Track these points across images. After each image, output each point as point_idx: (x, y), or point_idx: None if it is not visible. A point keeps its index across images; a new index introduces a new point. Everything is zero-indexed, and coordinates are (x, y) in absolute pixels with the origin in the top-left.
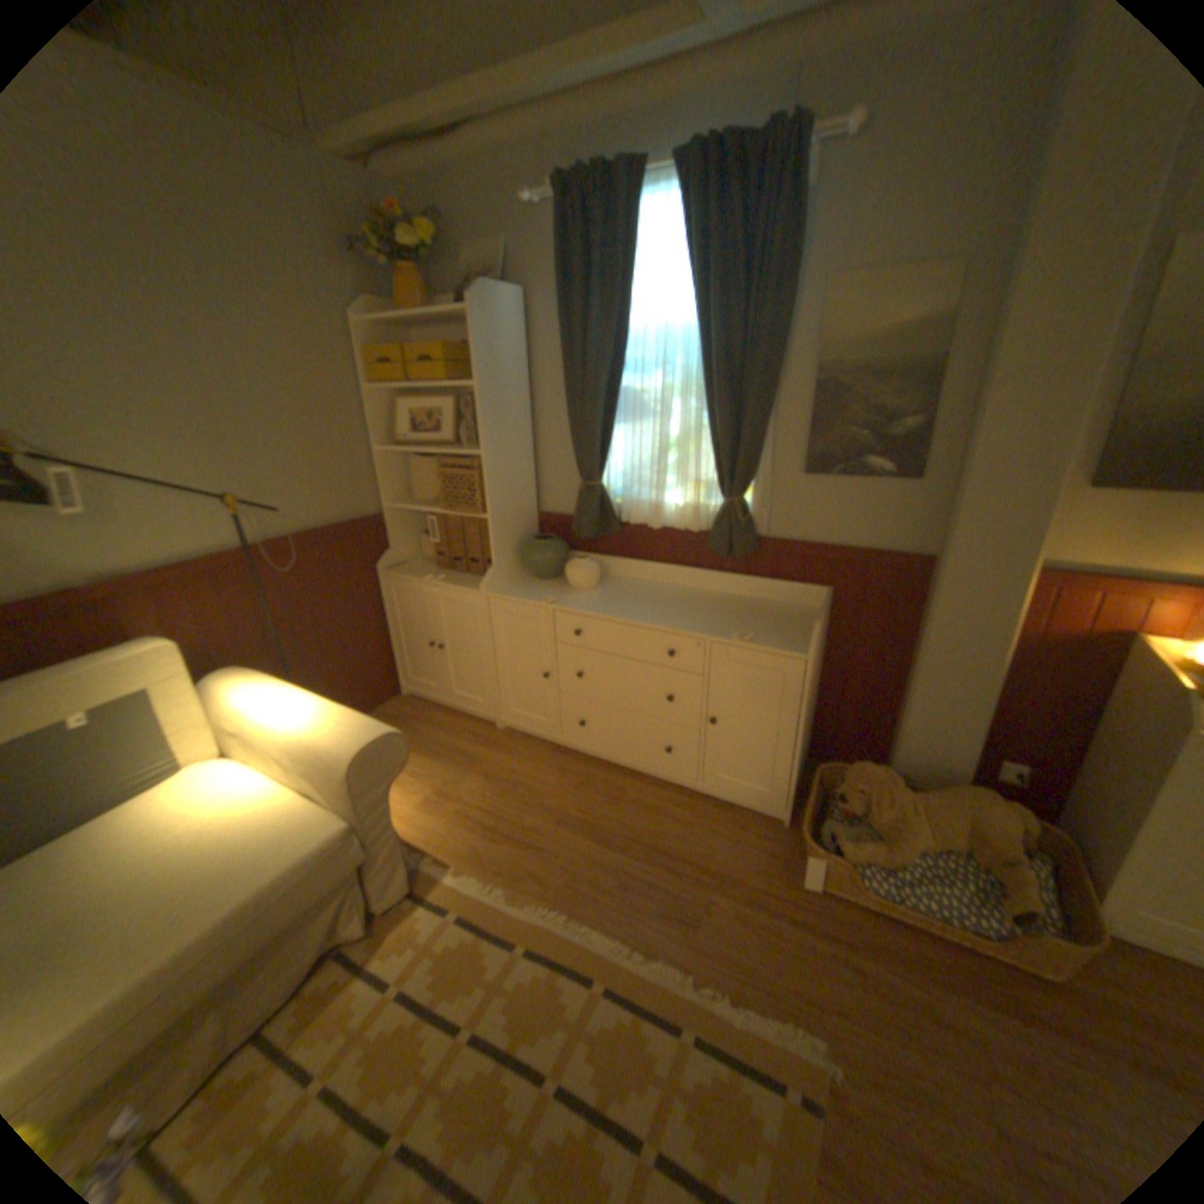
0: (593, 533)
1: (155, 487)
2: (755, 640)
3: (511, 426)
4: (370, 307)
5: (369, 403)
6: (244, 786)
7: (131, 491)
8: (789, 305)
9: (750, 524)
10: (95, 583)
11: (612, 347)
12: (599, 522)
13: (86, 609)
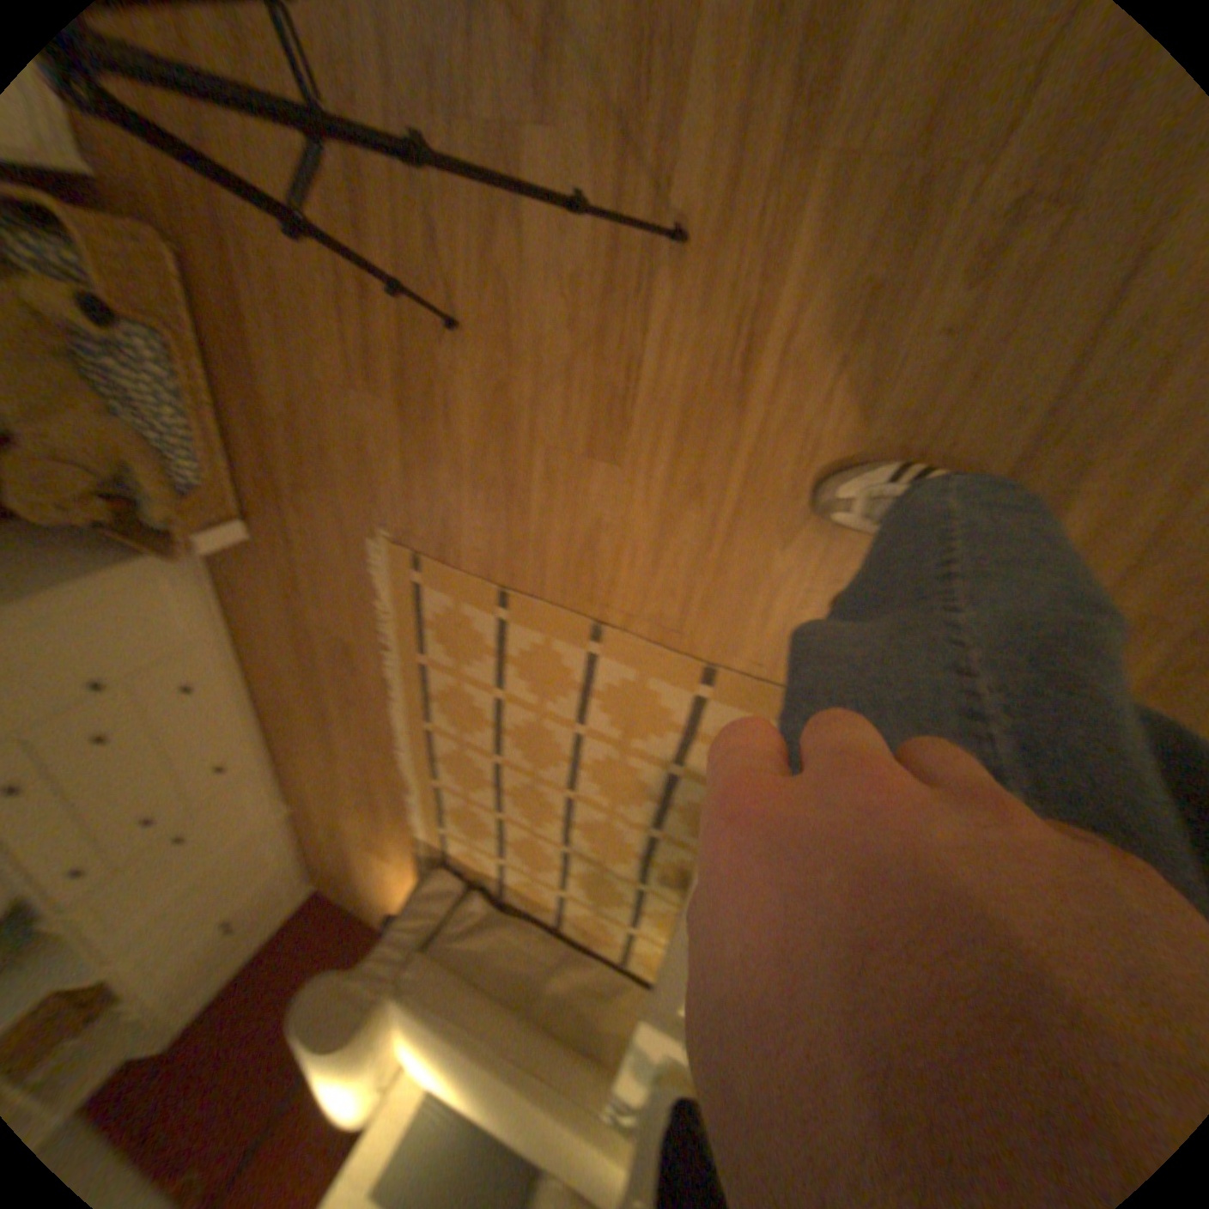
0: None
1: None
2: None
3: None
4: None
5: None
6: (403, 1059)
7: None
8: None
9: None
10: None
11: None
12: None
13: None
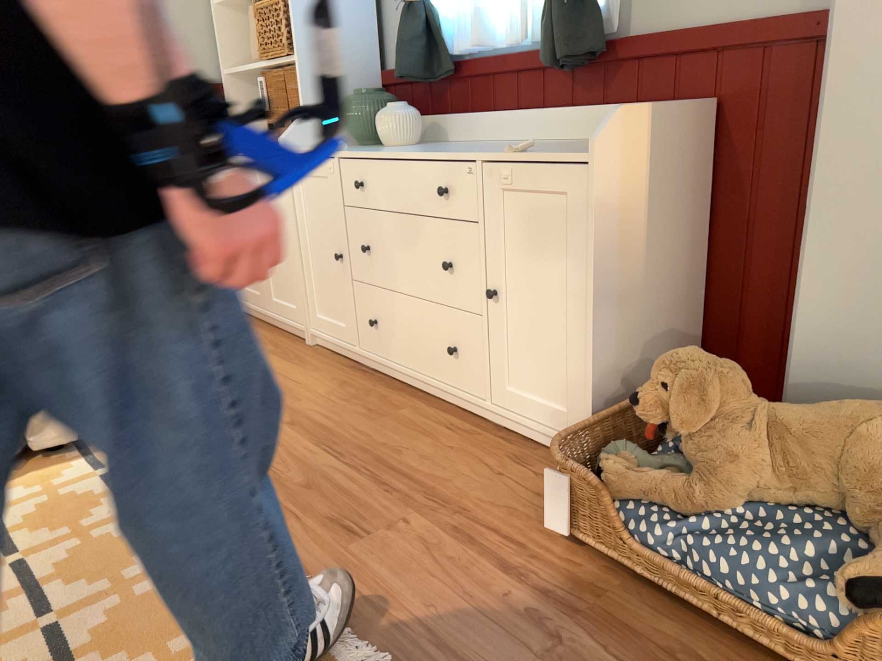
0: (412, 71)
1: None
2: (536, 151)
3: None
4: None
5: None
6: None
7: None
8: None
9: (590, 12)
10: None
11: None
12: (422, 57)
13: None
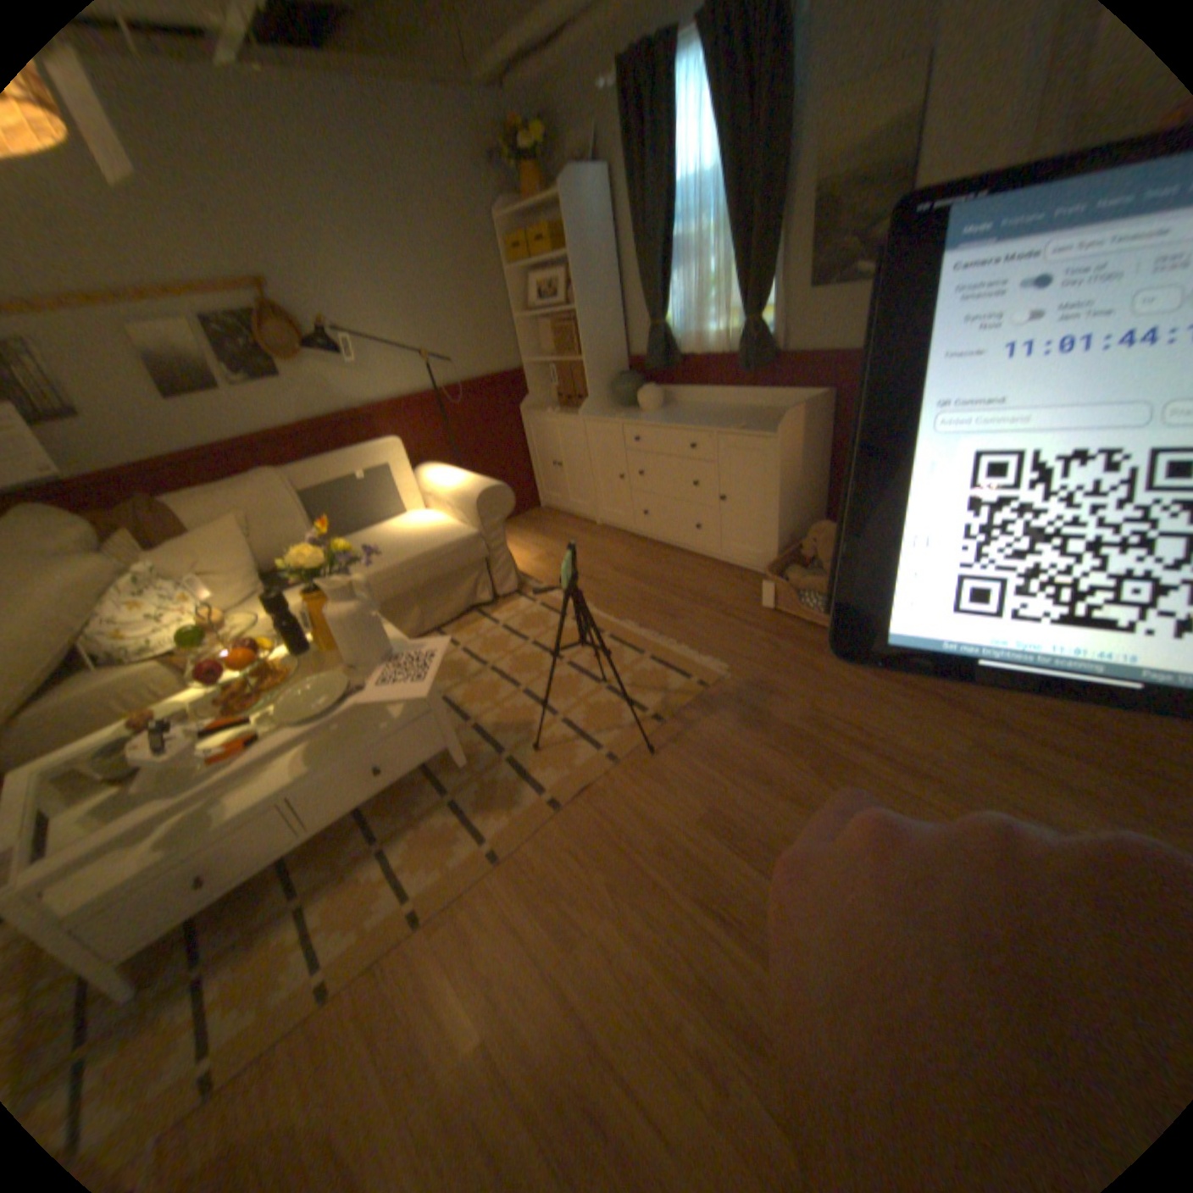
0: (657, 362)
1: (386, 346)
2: (747, 426)
3: (599, 281)
4: (506, 201)
5: (508, 279)
6: (433, 516)
7: (374, 349)
8: (785, 131)
9: (768, 337)
10: (362, 405)
11: (662, 199)
12: (662, 353)
13: (359, 420)
